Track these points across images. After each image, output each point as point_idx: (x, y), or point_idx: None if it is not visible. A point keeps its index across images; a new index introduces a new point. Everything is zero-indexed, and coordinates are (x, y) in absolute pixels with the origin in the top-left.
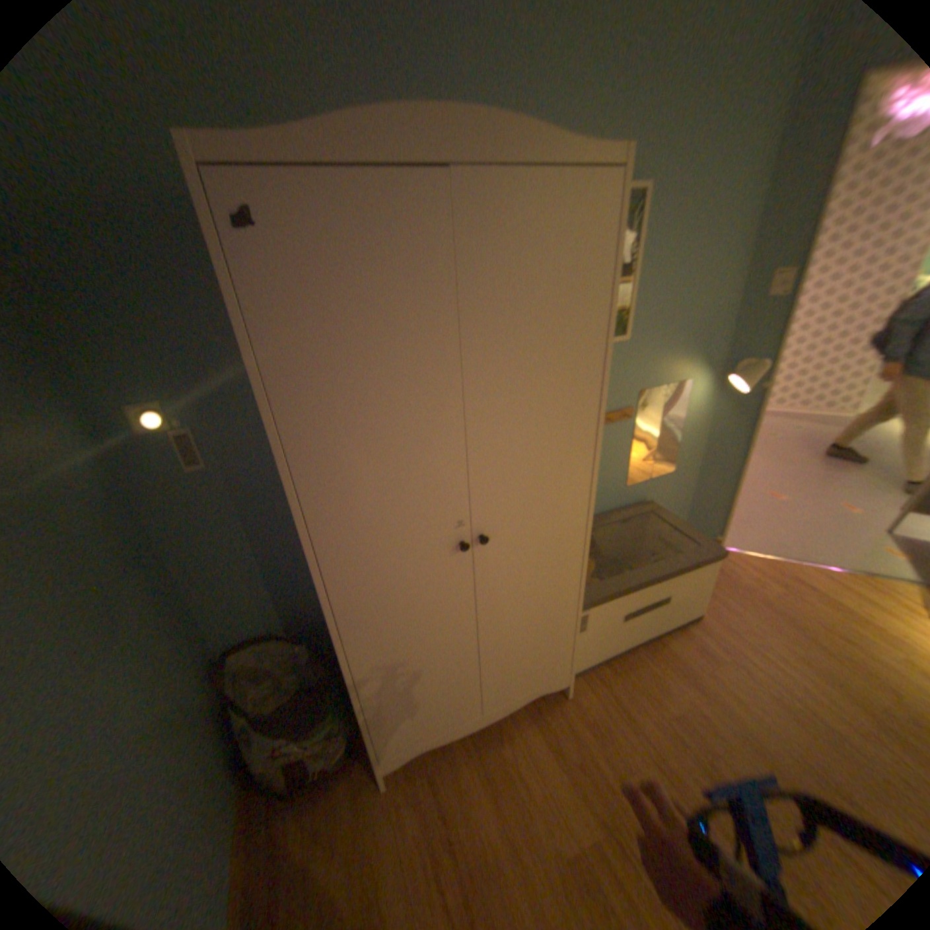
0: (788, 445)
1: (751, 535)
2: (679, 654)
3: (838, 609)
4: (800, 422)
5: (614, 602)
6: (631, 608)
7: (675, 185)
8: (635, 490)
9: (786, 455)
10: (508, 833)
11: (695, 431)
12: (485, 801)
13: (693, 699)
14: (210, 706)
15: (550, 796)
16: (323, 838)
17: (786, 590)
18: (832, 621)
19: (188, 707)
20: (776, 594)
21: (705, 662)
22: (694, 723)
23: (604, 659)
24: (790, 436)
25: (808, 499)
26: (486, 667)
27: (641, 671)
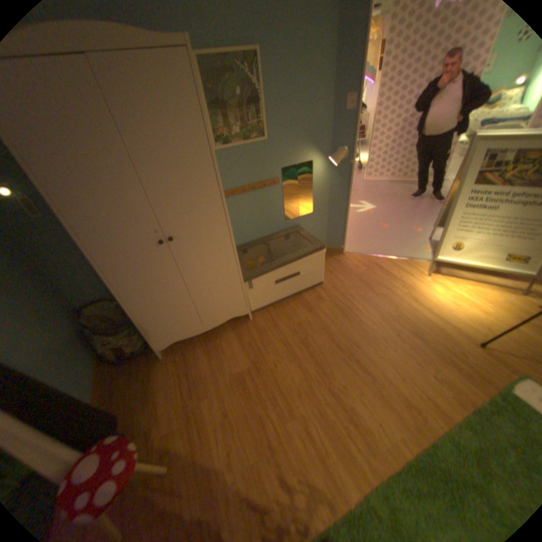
0: (400, 198)
1: (361, 244)
2: (307, 298)
3: (388, 274)
4: (412, 185)
5: (265, 273)
6: (277, 277)
7: (276, 46)
8: (291, 223)
9: (397, 203)
10: (212, 368)
11: (320, 189)
12: (204, 358)
13: (306, 315)
14: (74, 327)
15: (233, 354)
16: (134, 376)
17: (367, 268)
18: (382, 280)
19: (59, 324)
20: (362, 270)
21: (317, 301)
22: (303, 324)
23: (269, 302)
24: (403, 194)
25: (397, 226)
26: (199, 303)
27: (287, 306)
